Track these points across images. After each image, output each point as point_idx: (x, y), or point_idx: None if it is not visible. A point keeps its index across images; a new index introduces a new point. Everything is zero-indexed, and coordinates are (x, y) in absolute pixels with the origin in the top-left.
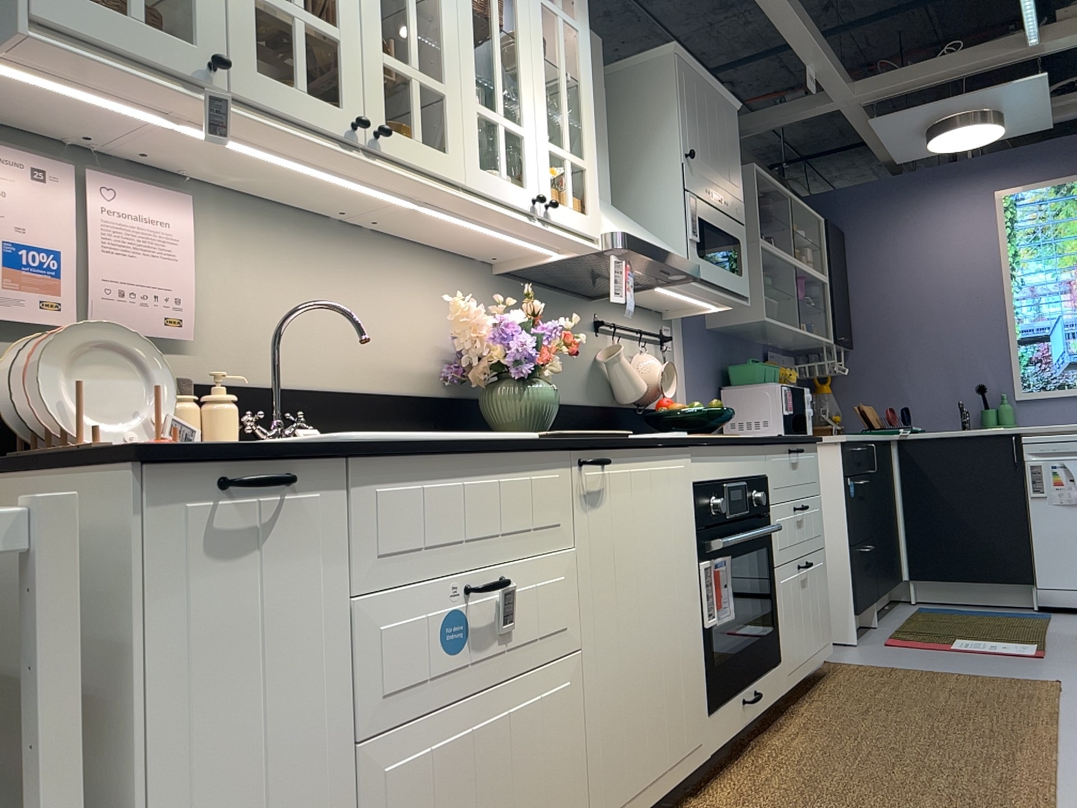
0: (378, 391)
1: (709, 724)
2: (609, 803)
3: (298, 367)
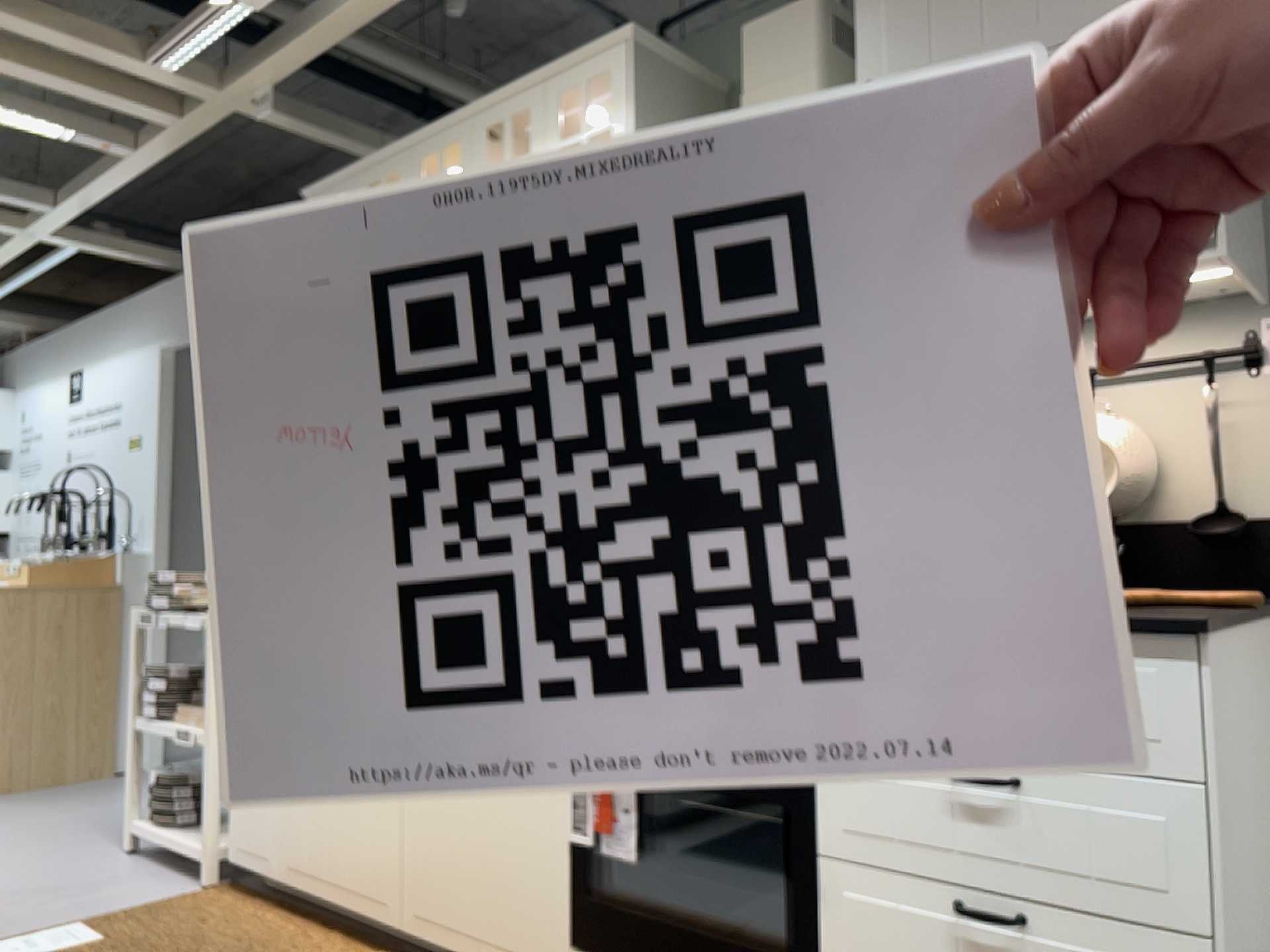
0: None
1: None
2: (416, 906)
3: None
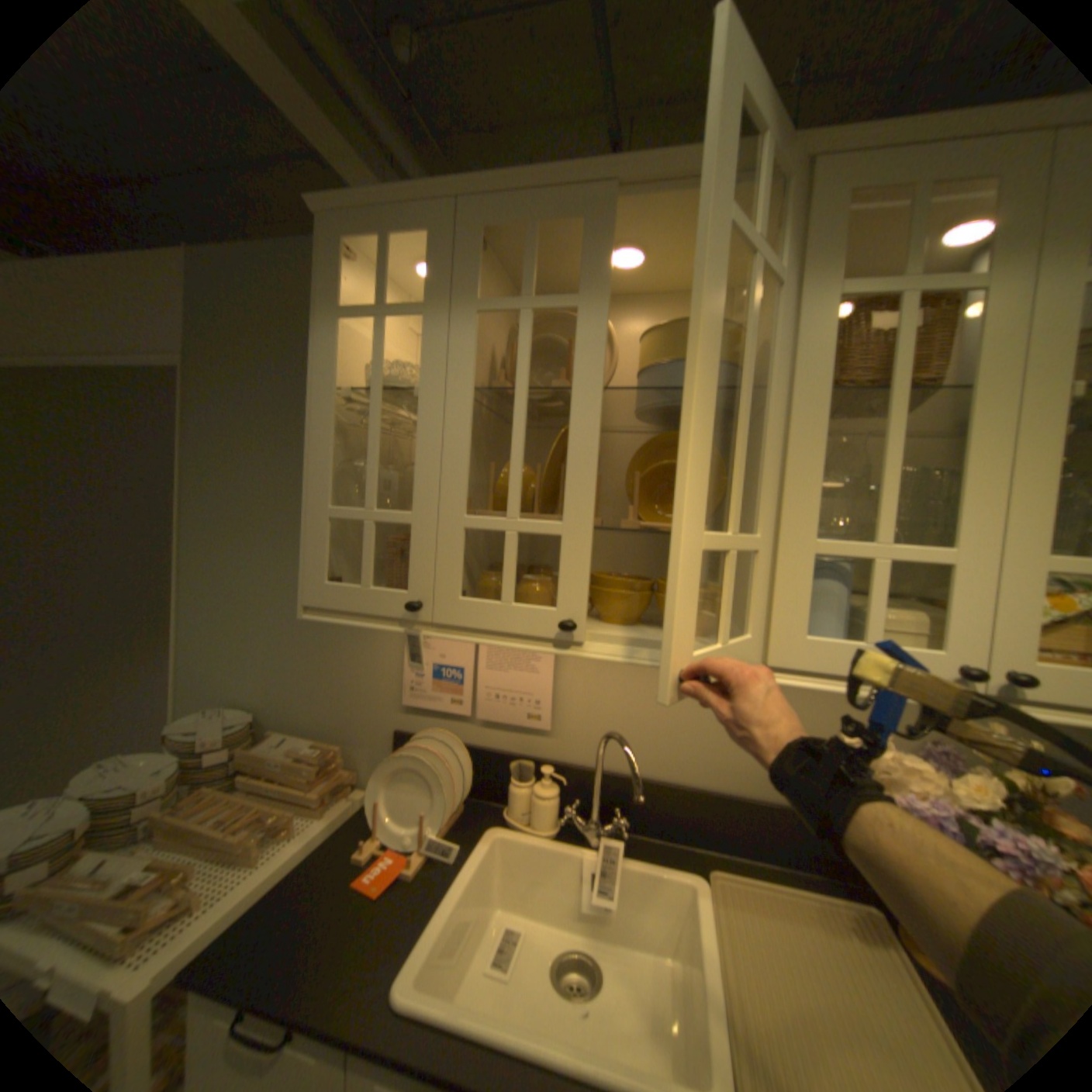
0: (756, 798)
1: None
2: None
3: (653, 759)
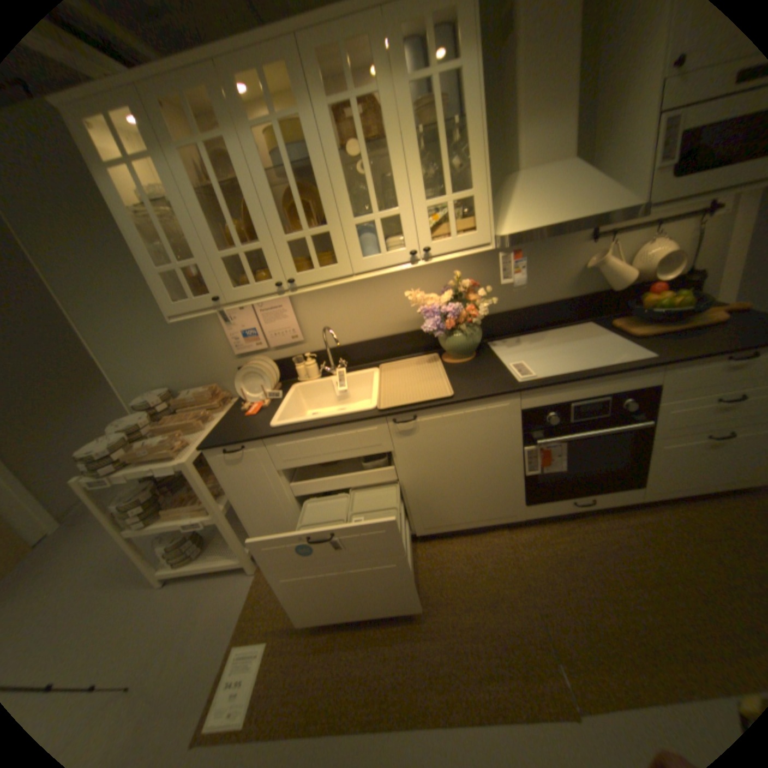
0: (391, 334)
1: (526, 510)
2: (427, 525)
3: (349, 335)
